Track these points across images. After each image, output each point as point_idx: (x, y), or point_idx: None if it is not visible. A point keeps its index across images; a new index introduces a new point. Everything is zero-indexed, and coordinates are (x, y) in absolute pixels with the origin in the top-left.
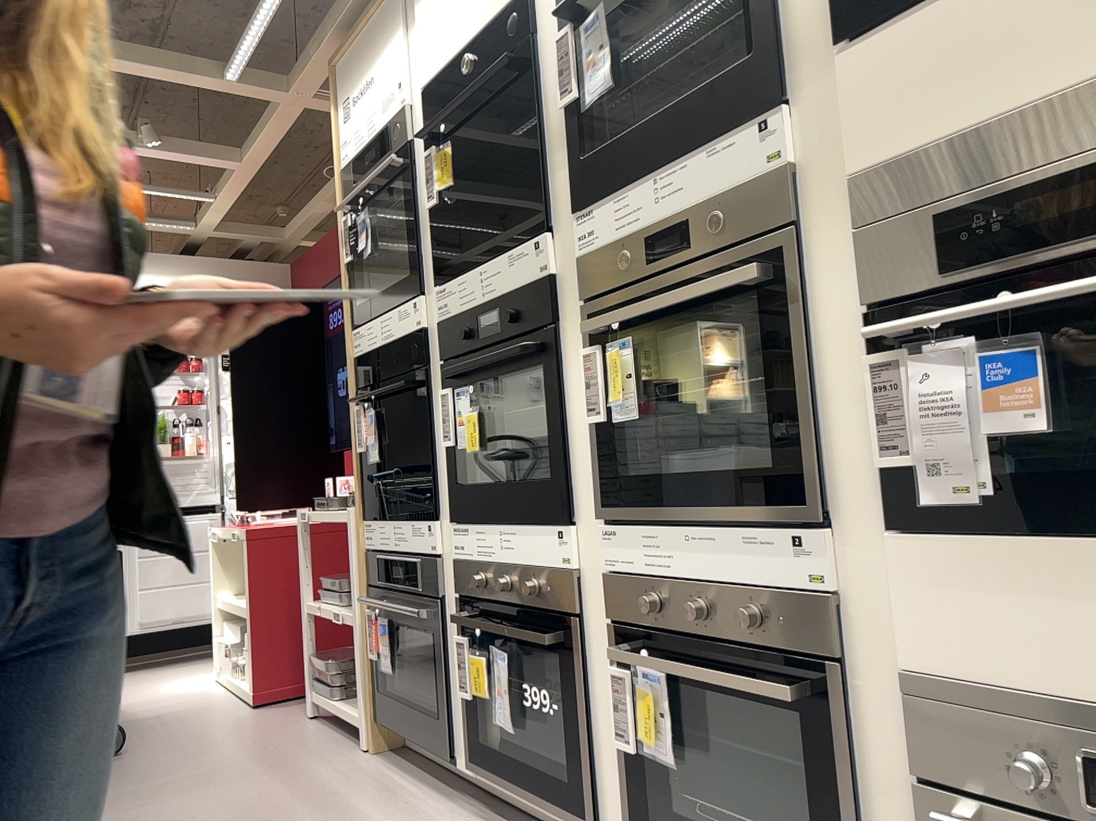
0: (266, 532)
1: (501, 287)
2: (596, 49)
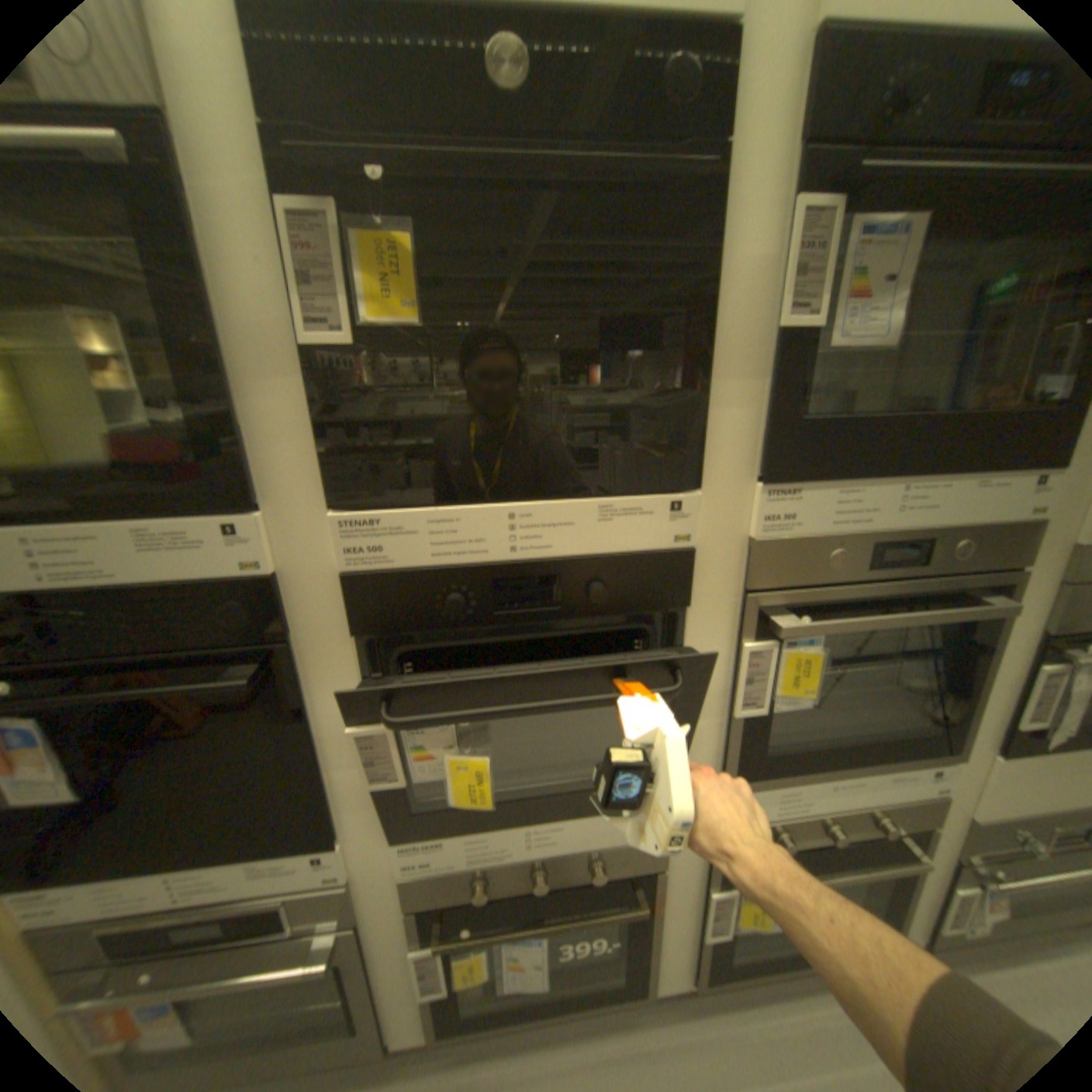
0: None
1: (576, 547)
2: (889, 274)
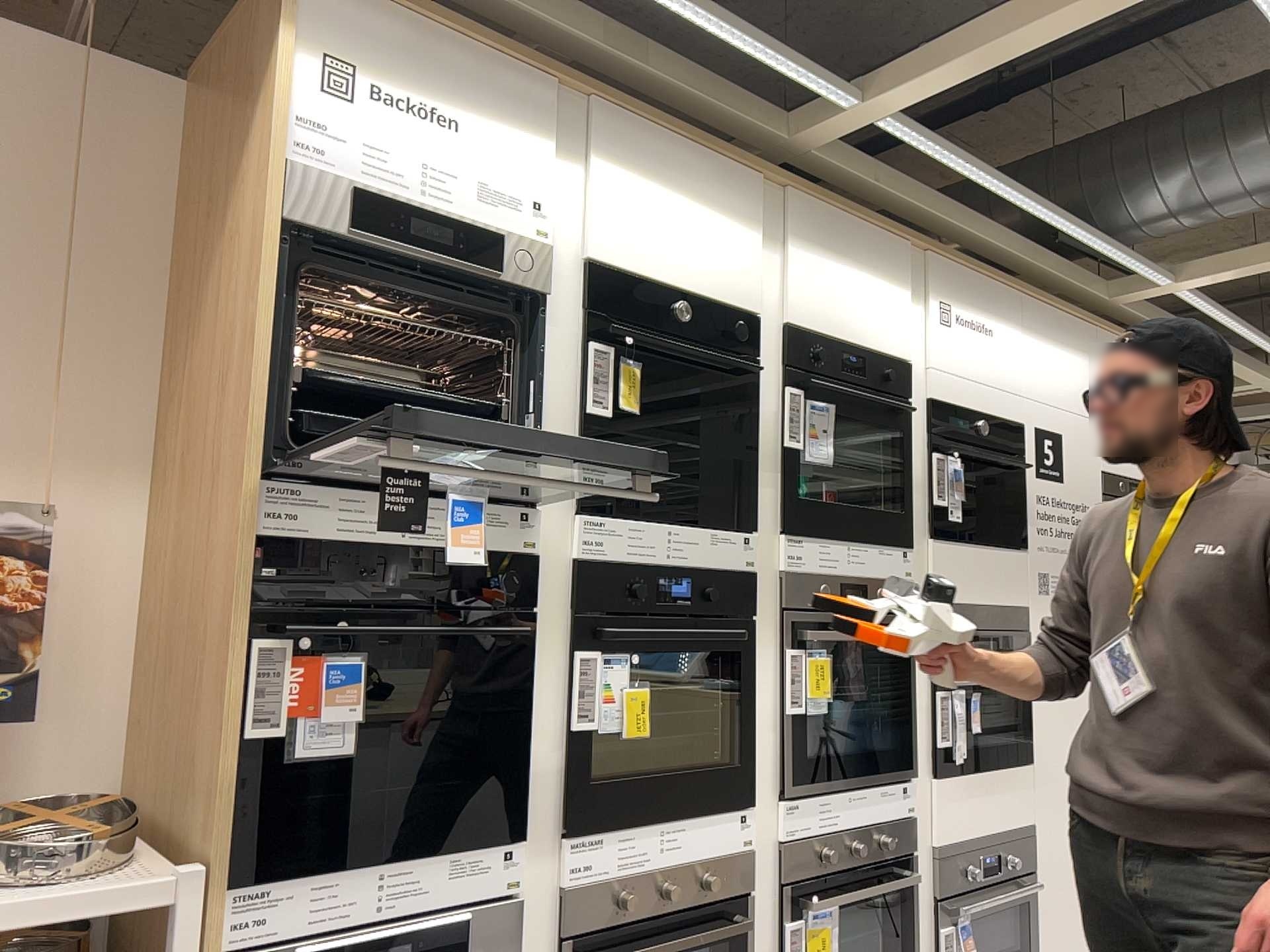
0: None
1: (697, 559)
2: (816, 432)
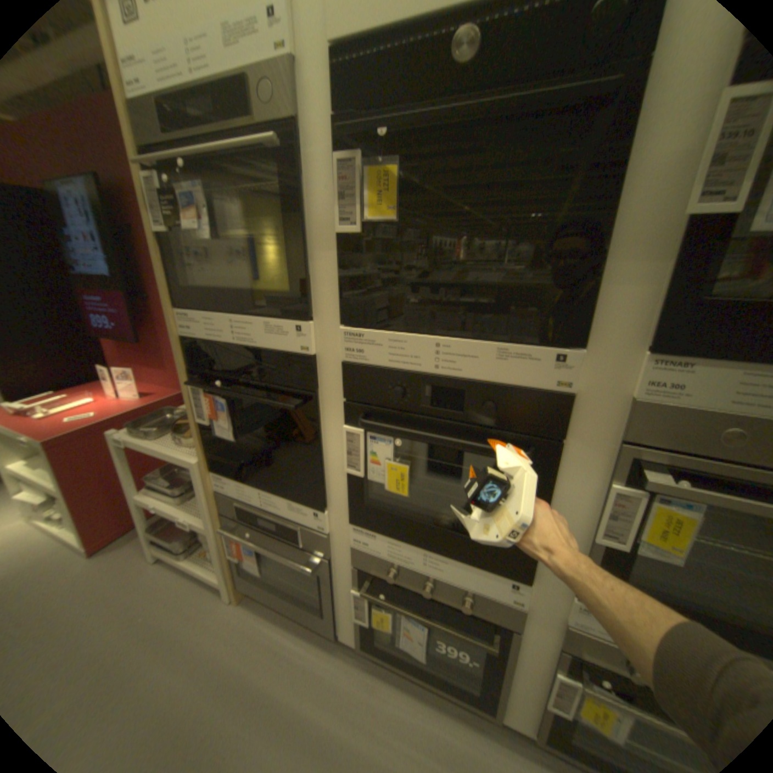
0: (65, 439)
1: (479, 374)
2: None
